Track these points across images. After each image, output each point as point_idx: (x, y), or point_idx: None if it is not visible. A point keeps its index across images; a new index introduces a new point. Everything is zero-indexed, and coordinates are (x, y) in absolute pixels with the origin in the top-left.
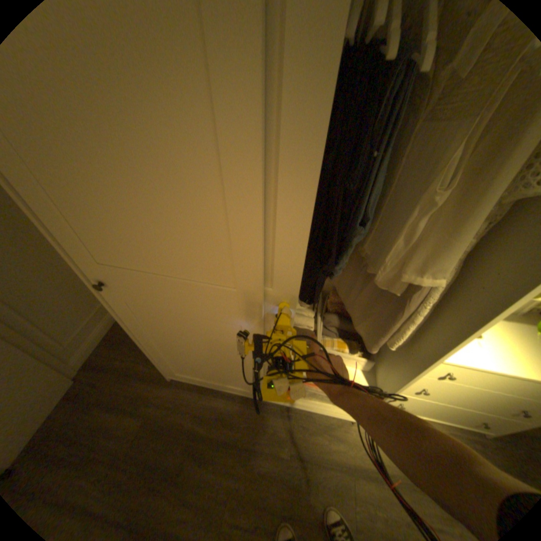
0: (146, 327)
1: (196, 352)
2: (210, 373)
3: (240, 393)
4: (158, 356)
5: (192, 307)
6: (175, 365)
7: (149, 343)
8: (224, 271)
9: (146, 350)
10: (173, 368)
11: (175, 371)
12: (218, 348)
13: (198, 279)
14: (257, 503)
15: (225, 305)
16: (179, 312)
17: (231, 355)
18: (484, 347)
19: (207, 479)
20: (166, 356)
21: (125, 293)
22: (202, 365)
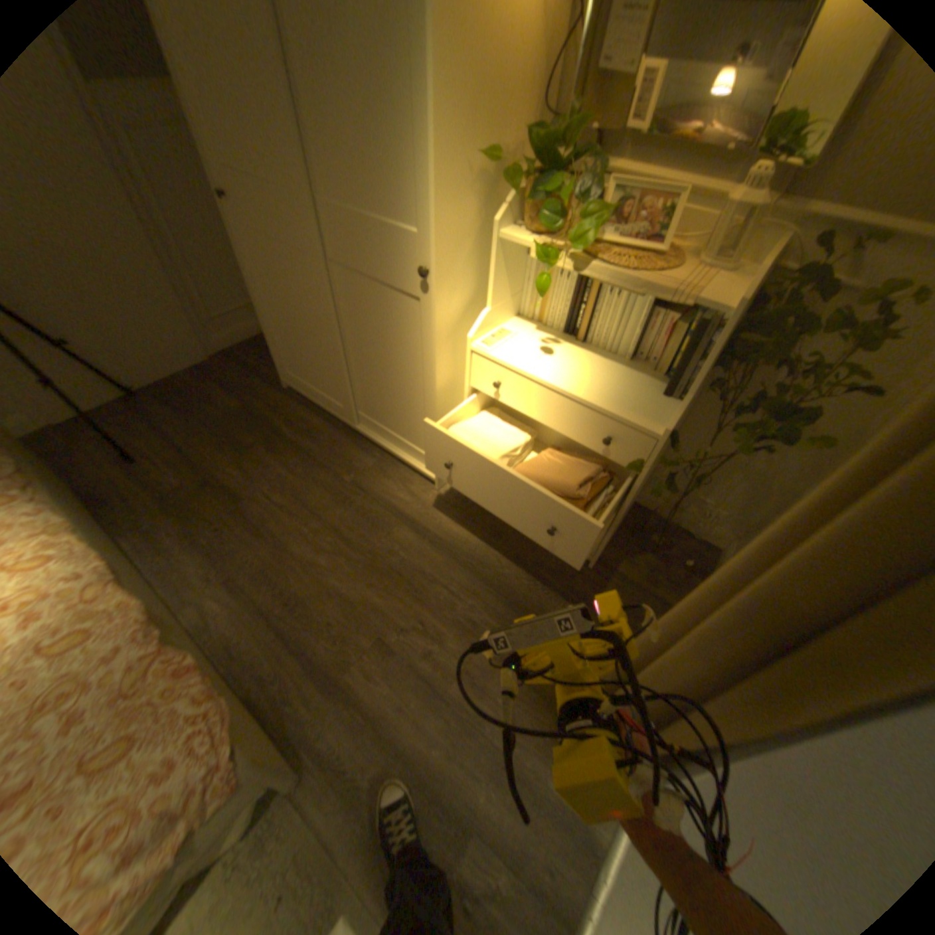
0: (259, 271)
1: (295, 318)
2: (311, 367)
3: (339, 413)
4: (272, 330)
5: (277, 225)
6: (286, 352)
7: (263, 301)
8: (285, 167)
9: (263, 317)
10: (286, 358)
11: (288, 366)
12: (306, 306)
13: (274, 180)
14: (298, 493)
15: (294, 219)
16: (273, 238)
17: (317, 322)
18: (542, 359)
19: (269, 461)
20: (278, 332)
21: (239, 209)
22: (303, 348)
